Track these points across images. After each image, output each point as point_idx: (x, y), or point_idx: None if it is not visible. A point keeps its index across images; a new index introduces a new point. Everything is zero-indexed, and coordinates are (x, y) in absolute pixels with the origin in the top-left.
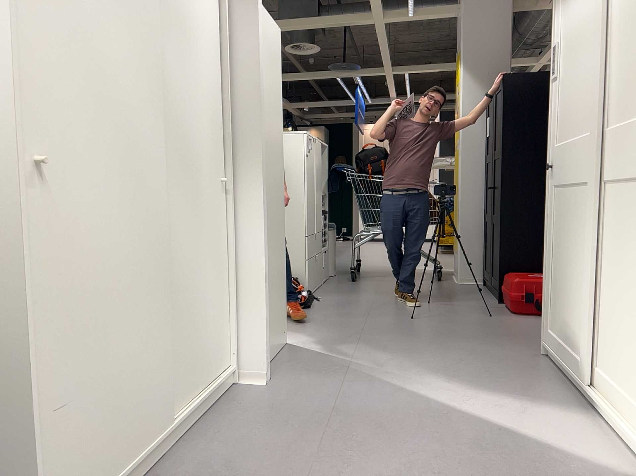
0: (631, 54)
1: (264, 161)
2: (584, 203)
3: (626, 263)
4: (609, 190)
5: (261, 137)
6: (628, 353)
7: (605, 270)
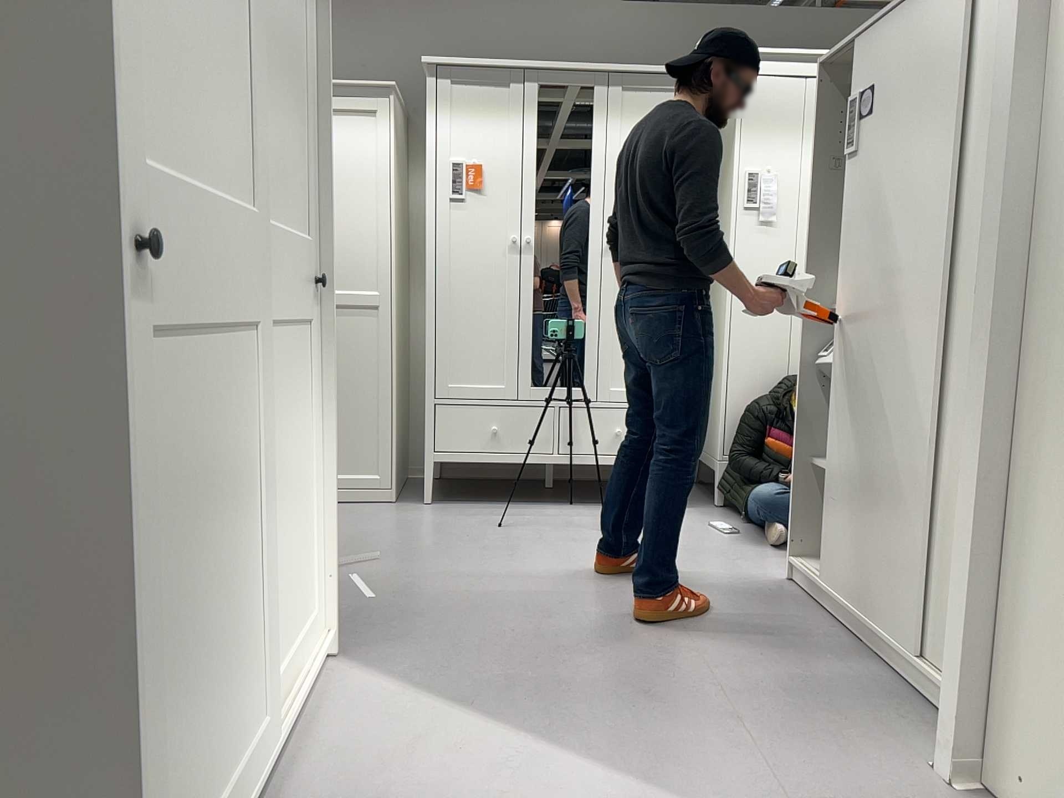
0: (275, 117)
1: (988, 277)
2: (254, 375)
3: (285, 453)
4: (259, 342)
5: (989, 223)
6: (294, 581)
7: (262, 495)
